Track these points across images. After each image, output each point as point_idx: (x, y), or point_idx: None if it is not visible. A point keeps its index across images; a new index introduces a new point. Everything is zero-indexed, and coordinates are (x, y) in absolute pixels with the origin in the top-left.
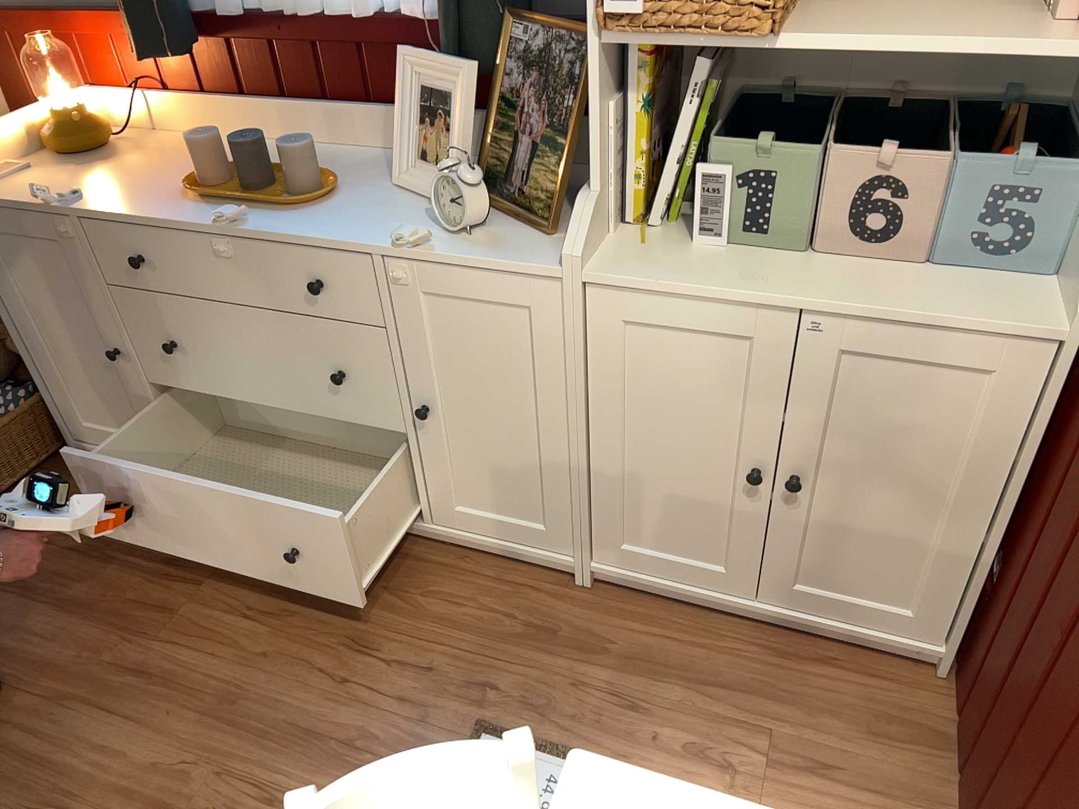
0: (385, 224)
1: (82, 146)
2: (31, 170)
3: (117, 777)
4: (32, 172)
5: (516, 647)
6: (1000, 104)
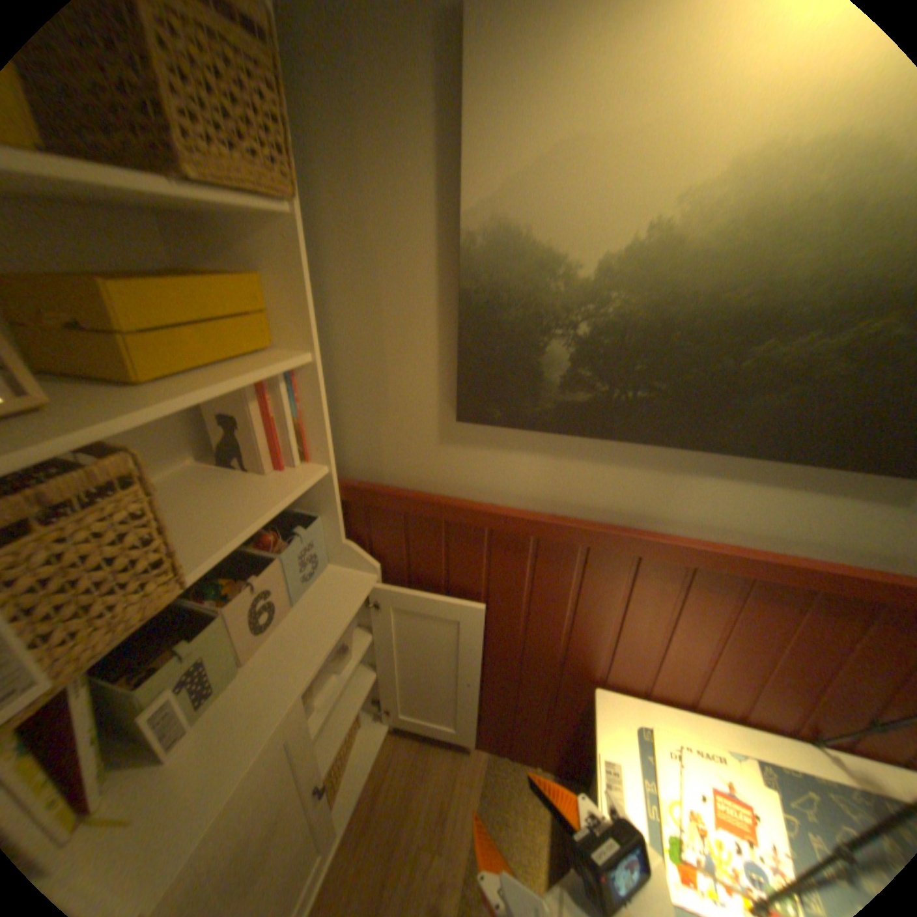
0: None
1: None
2: None
3: None
4: None
5: None
6: None
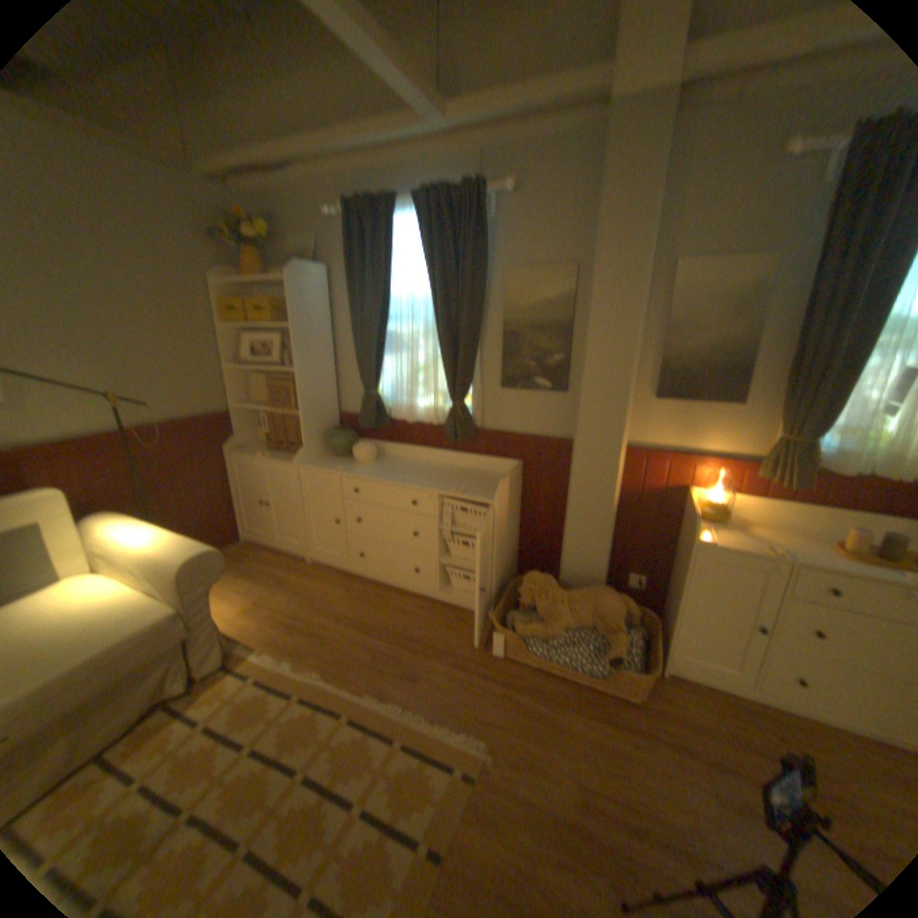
0: None
1: (726, 518)
2: (709, 528)
3: None
4: (712, 529)
5: None
6: None
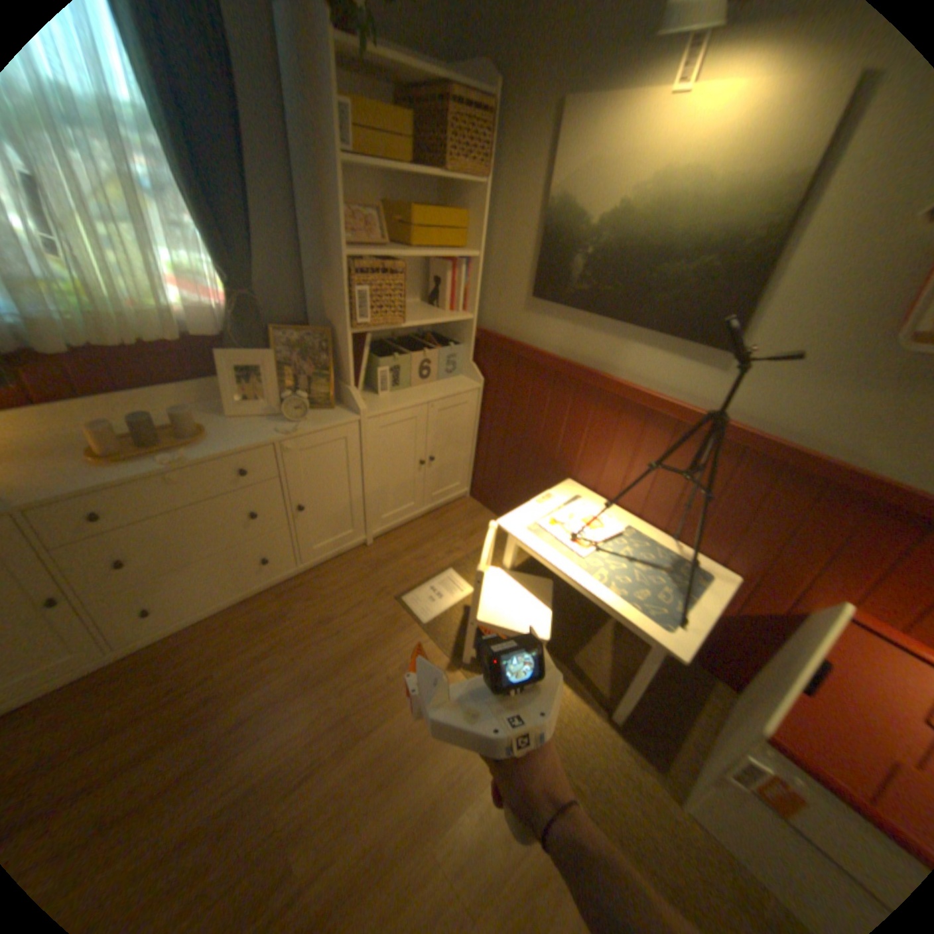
0: (255, 431)
1: None
2: None
3: (299, 751)
4: None
5: (375, 576)
6: (419, 333)
